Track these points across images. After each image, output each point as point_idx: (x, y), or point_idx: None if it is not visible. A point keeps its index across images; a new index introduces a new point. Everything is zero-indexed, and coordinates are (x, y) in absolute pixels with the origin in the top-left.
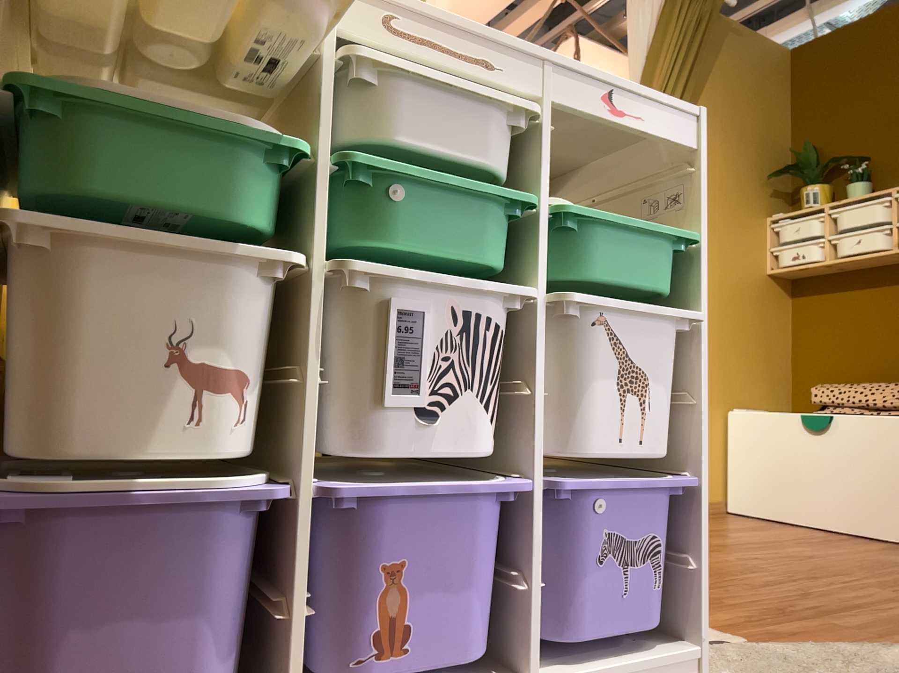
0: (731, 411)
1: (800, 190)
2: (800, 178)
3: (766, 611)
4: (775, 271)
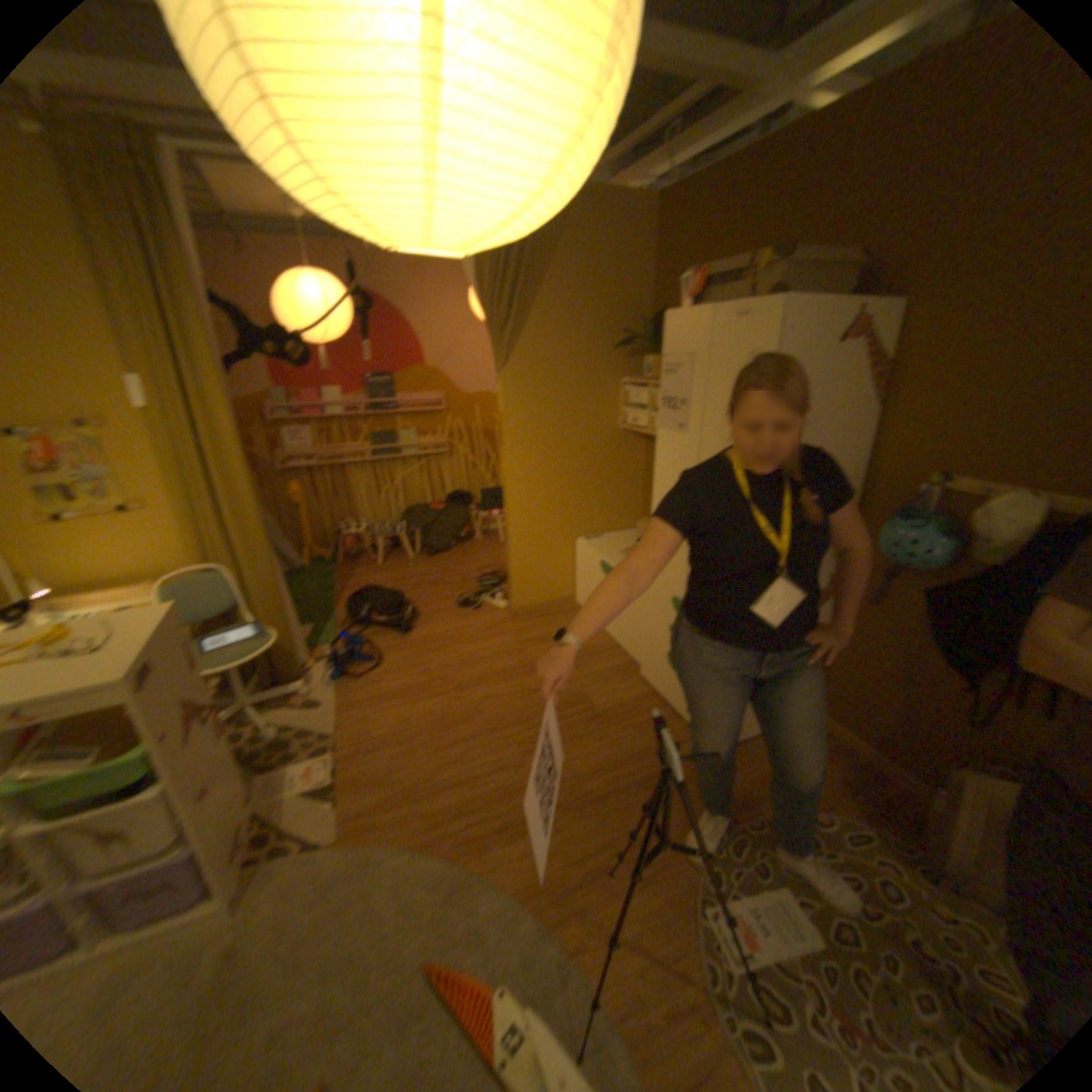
0: (576, 545)
1: (646, 359)
2: (647, 346)
3: (394, 802)
4: (626, 429)
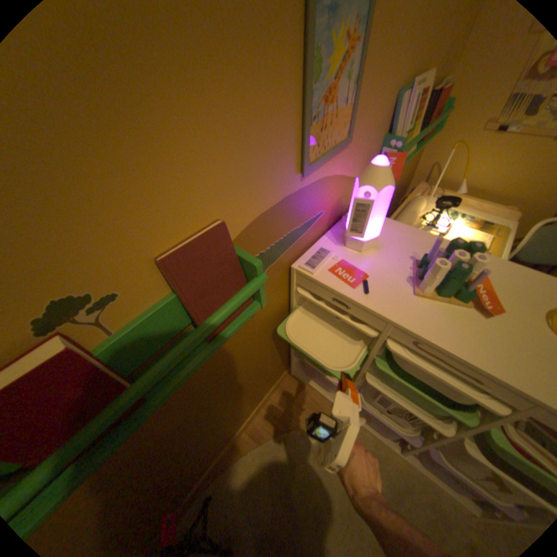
0: None
1: None
2: None
3: None
4: None
